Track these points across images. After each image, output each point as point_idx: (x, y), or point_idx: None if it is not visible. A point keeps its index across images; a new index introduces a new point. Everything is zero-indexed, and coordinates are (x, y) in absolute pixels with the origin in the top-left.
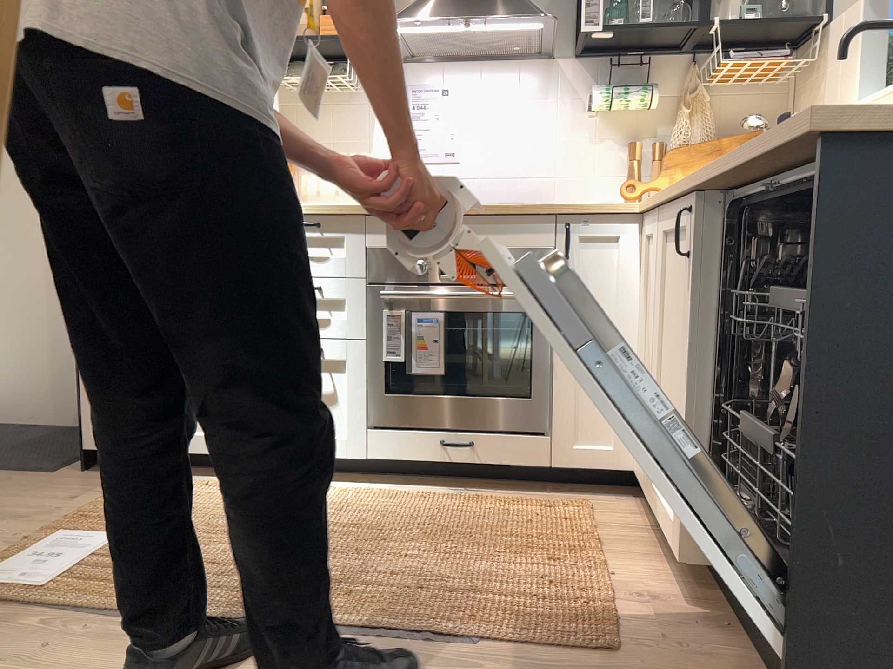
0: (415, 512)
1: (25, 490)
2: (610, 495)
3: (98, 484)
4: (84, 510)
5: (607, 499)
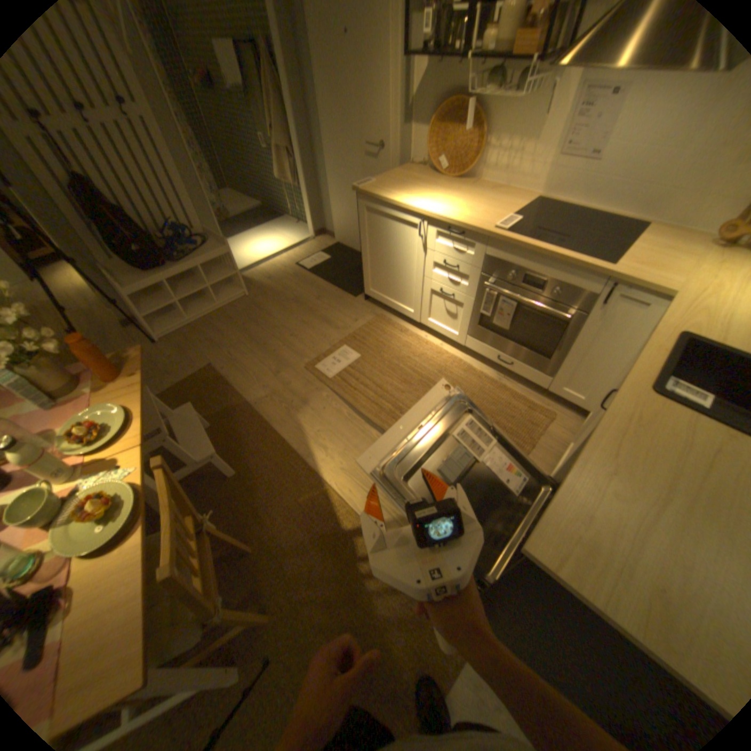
0: (468, 385)
1: (343, 308)
2: (573, 411)
3: (366, 312)
4: (356, 330)
5: (567, 414)
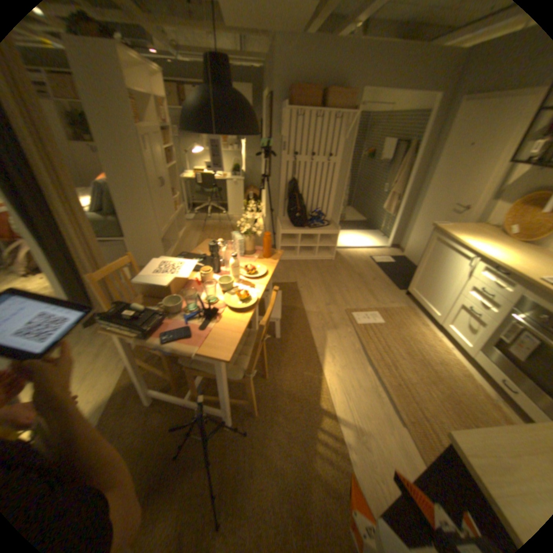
0: (463, 387)
1: (388, 292)
2: None
3: (403, 301)
4: (390, 308)
5: None
